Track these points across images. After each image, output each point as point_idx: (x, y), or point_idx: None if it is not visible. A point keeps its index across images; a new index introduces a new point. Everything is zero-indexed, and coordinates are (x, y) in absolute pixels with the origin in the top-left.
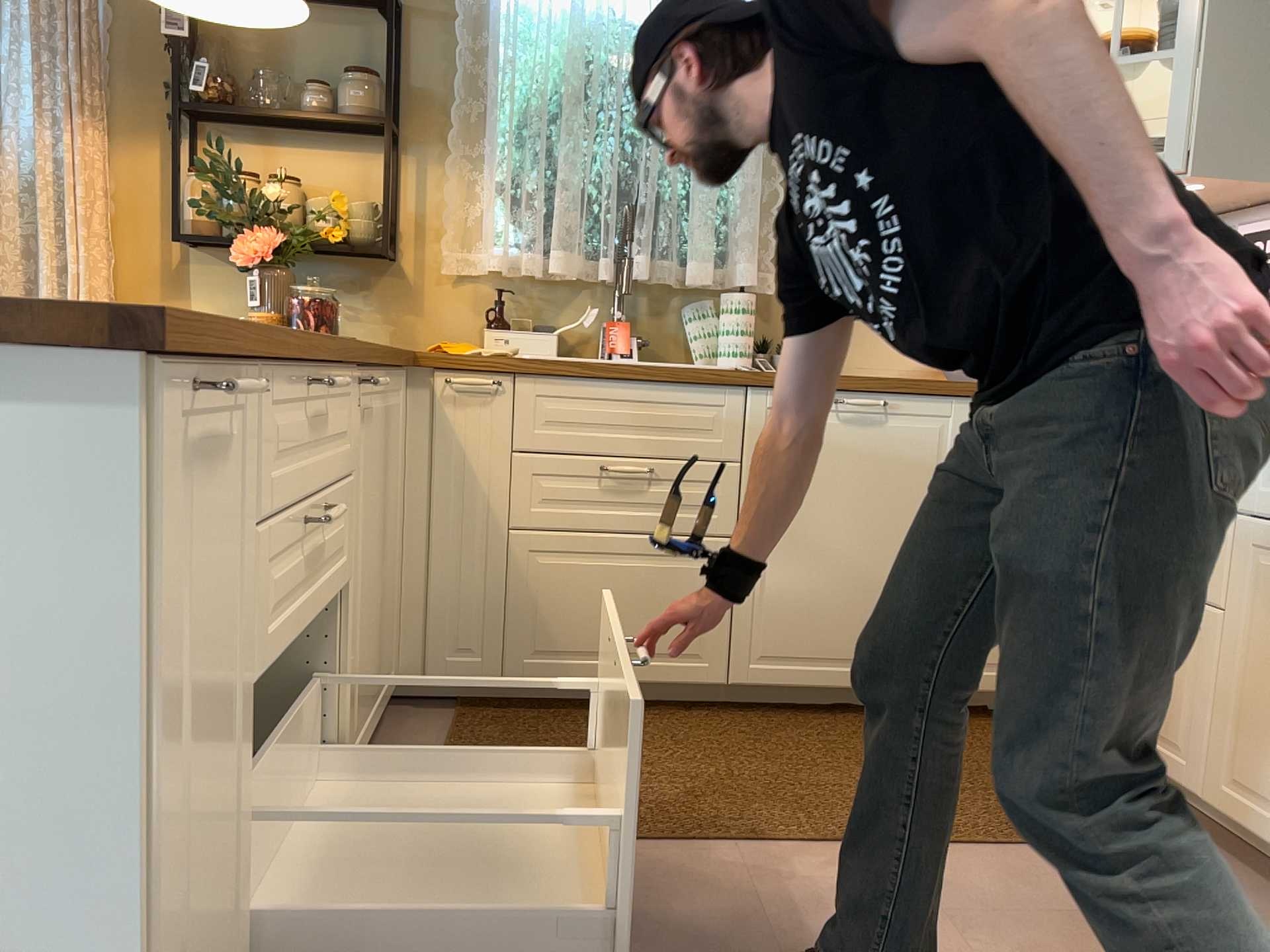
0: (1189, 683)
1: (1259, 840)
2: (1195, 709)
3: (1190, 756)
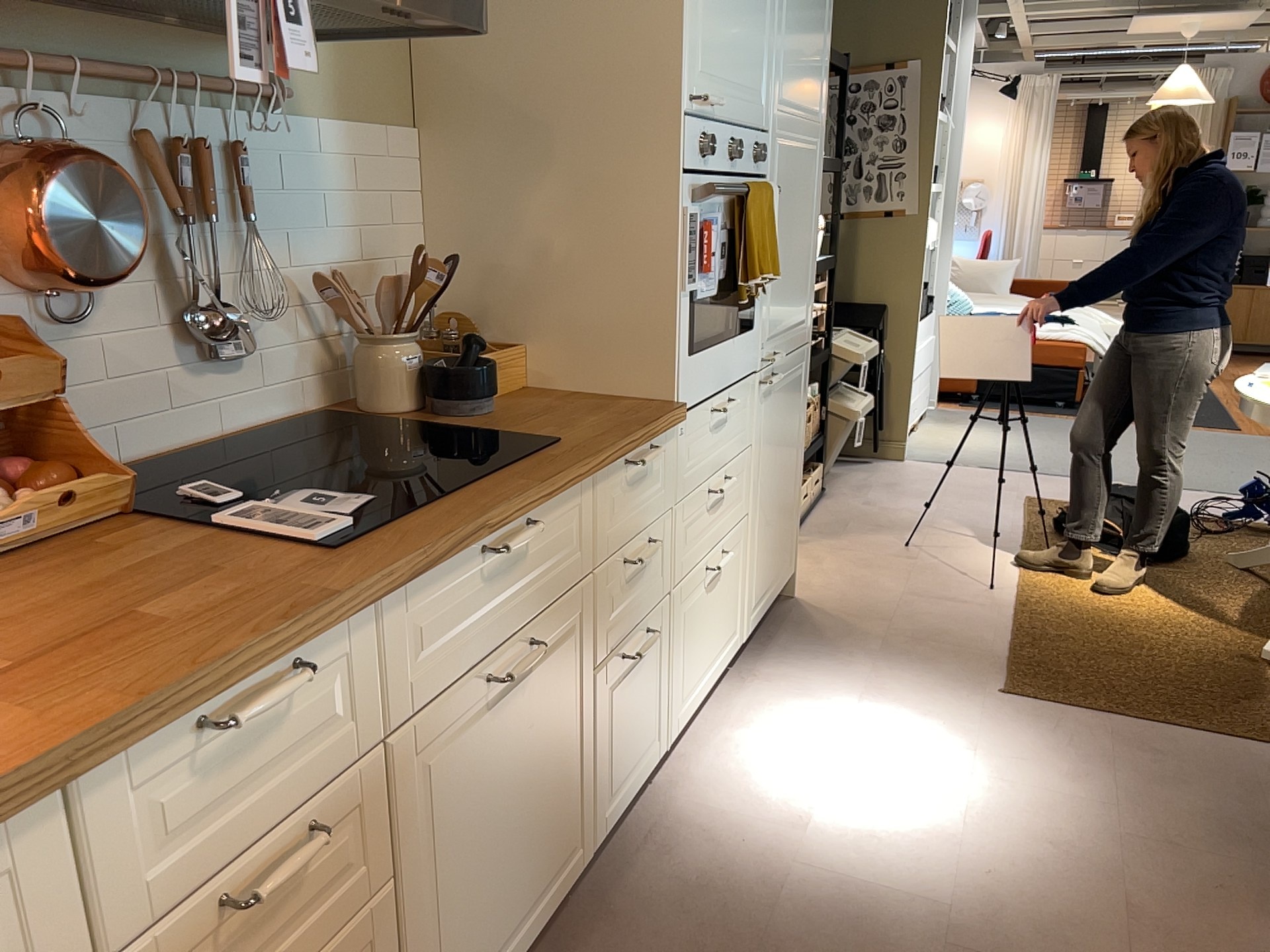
0: None
1: None
2: None
3: None
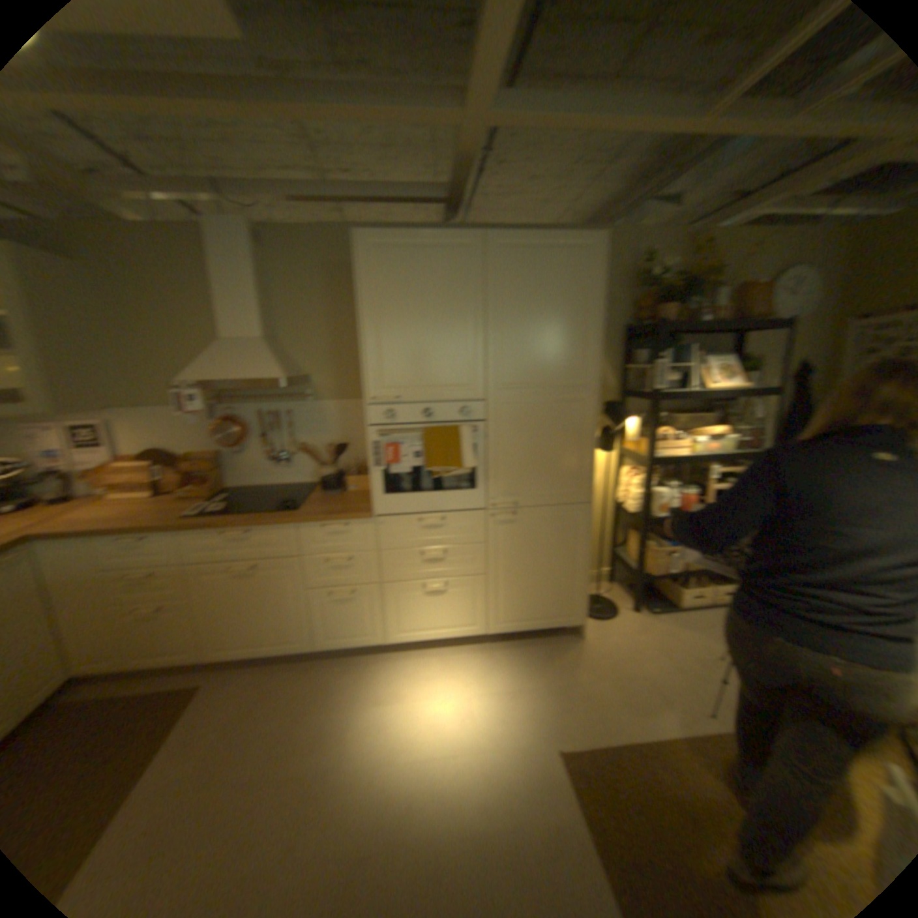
0: (181, 628)
1: (233, 659)
2: (188, 635)
3: (192, 651)
